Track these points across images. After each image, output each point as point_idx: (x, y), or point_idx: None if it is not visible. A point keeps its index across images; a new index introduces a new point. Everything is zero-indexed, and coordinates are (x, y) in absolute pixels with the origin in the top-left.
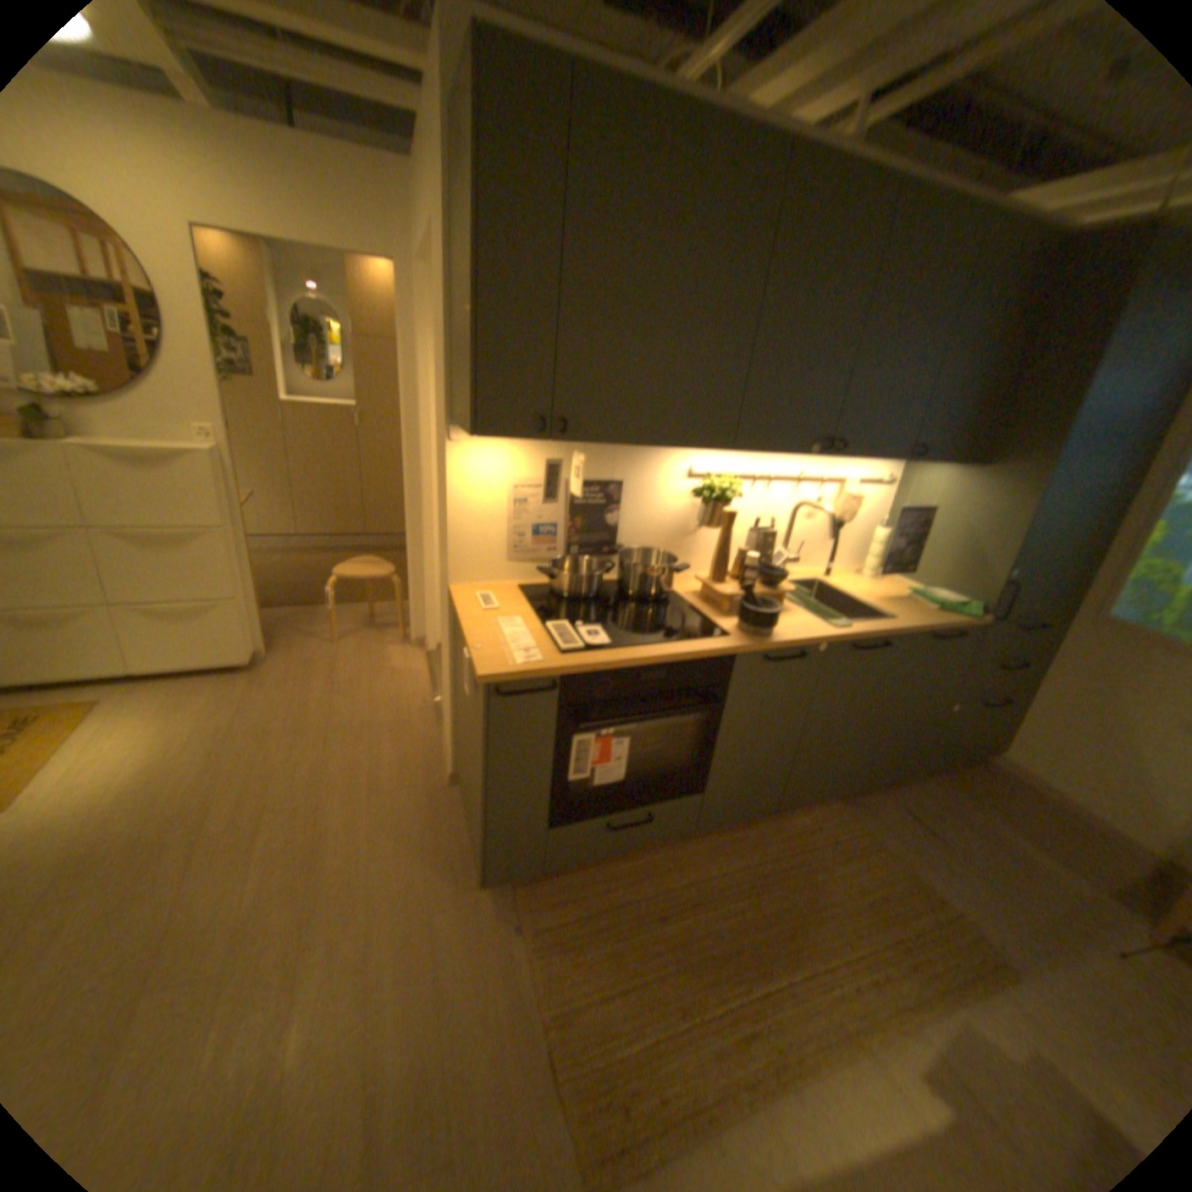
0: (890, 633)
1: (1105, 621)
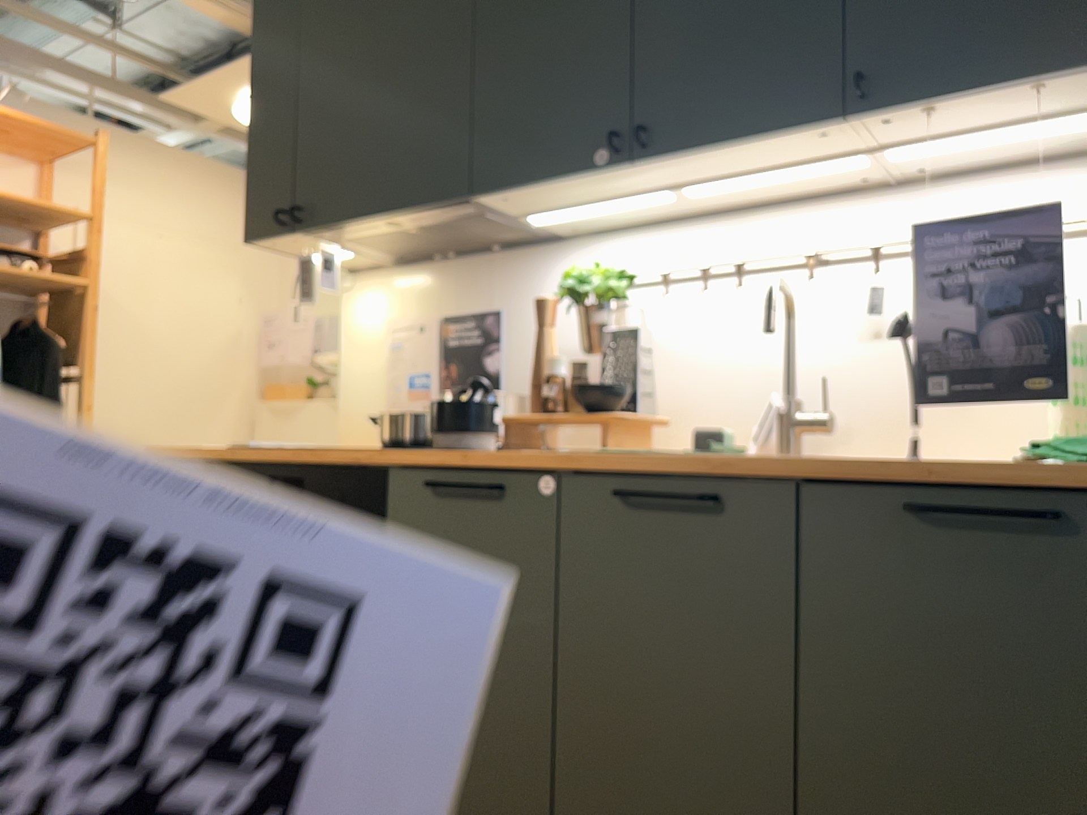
0: (716, 469)
1: None
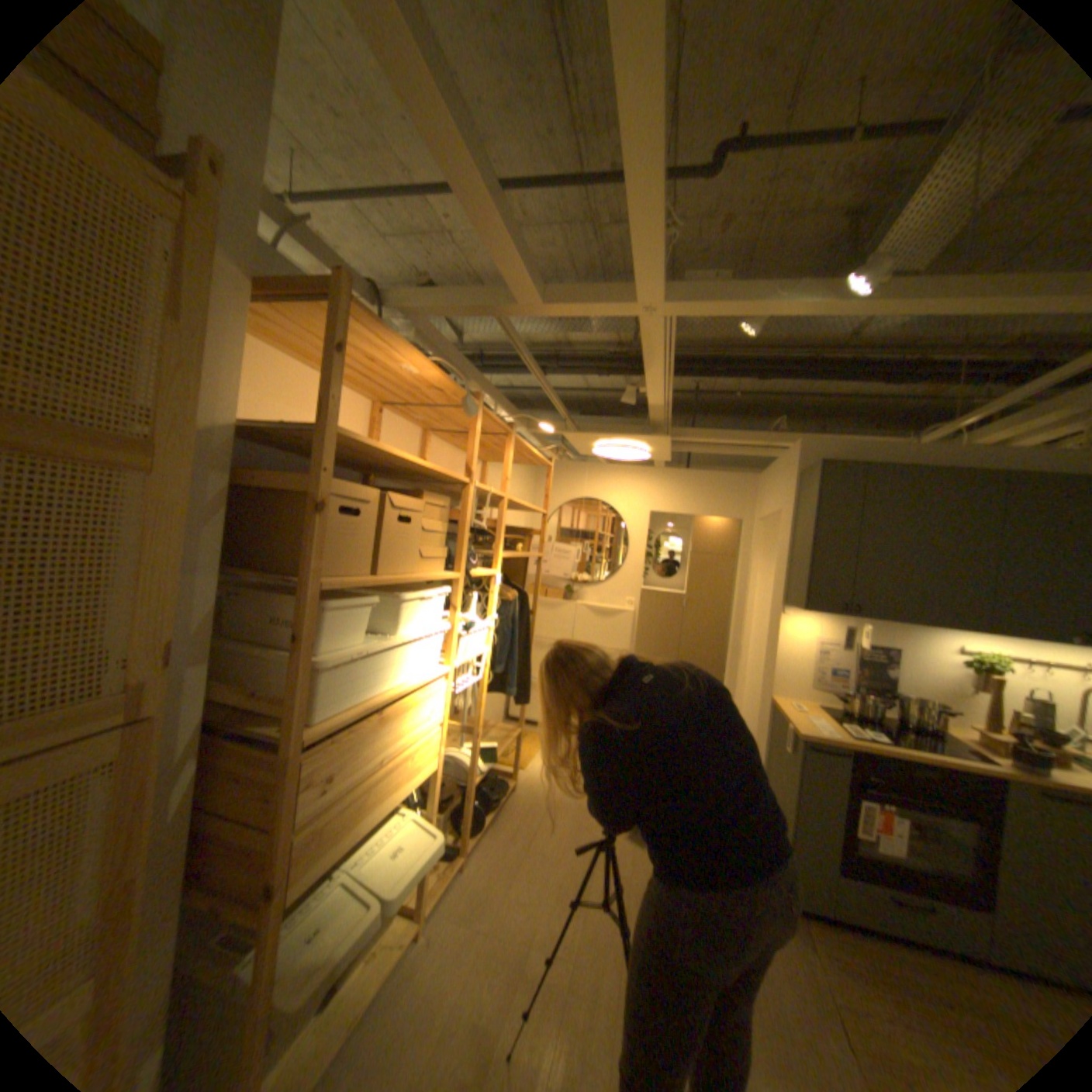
0: None
1: None
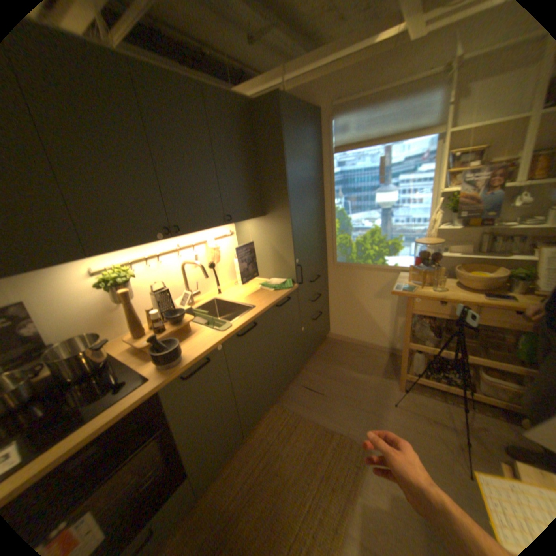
0: (254, 318)
1: (336, 265)
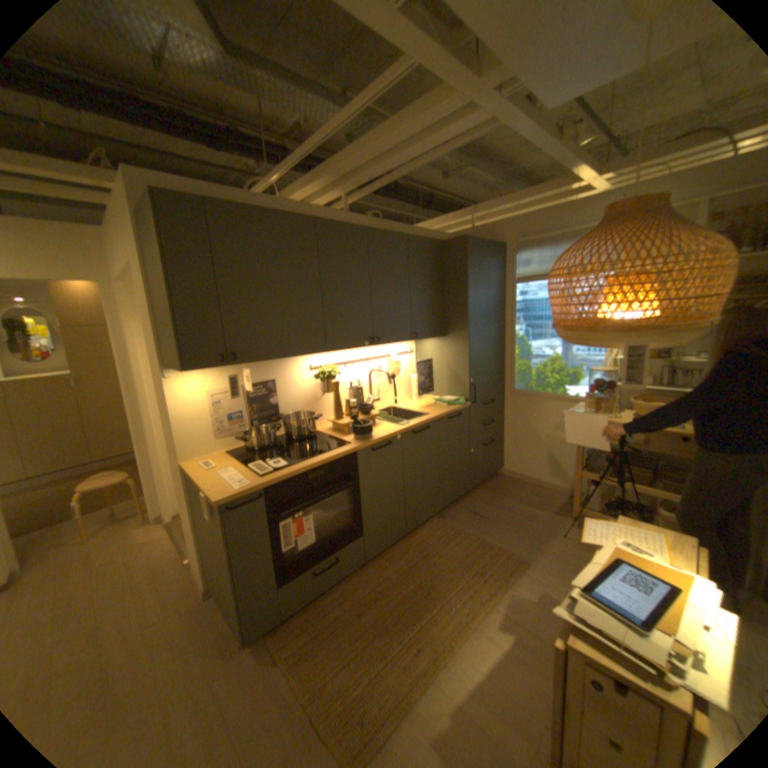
0: (427, 421)
1: (514, 392)
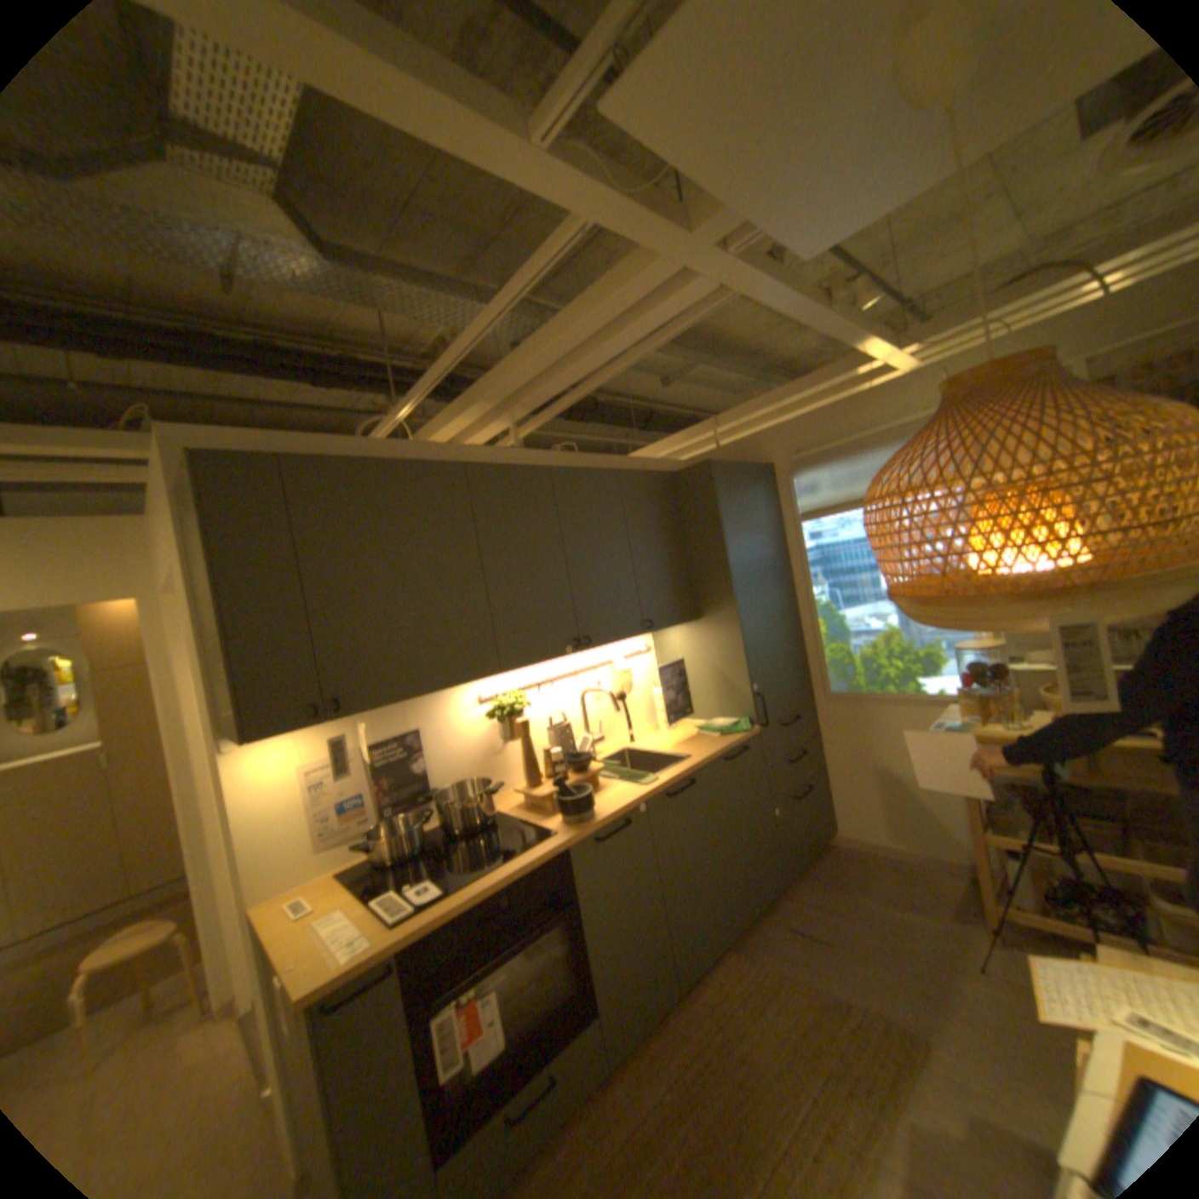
0: (689, 771)
1: (831, 698)
